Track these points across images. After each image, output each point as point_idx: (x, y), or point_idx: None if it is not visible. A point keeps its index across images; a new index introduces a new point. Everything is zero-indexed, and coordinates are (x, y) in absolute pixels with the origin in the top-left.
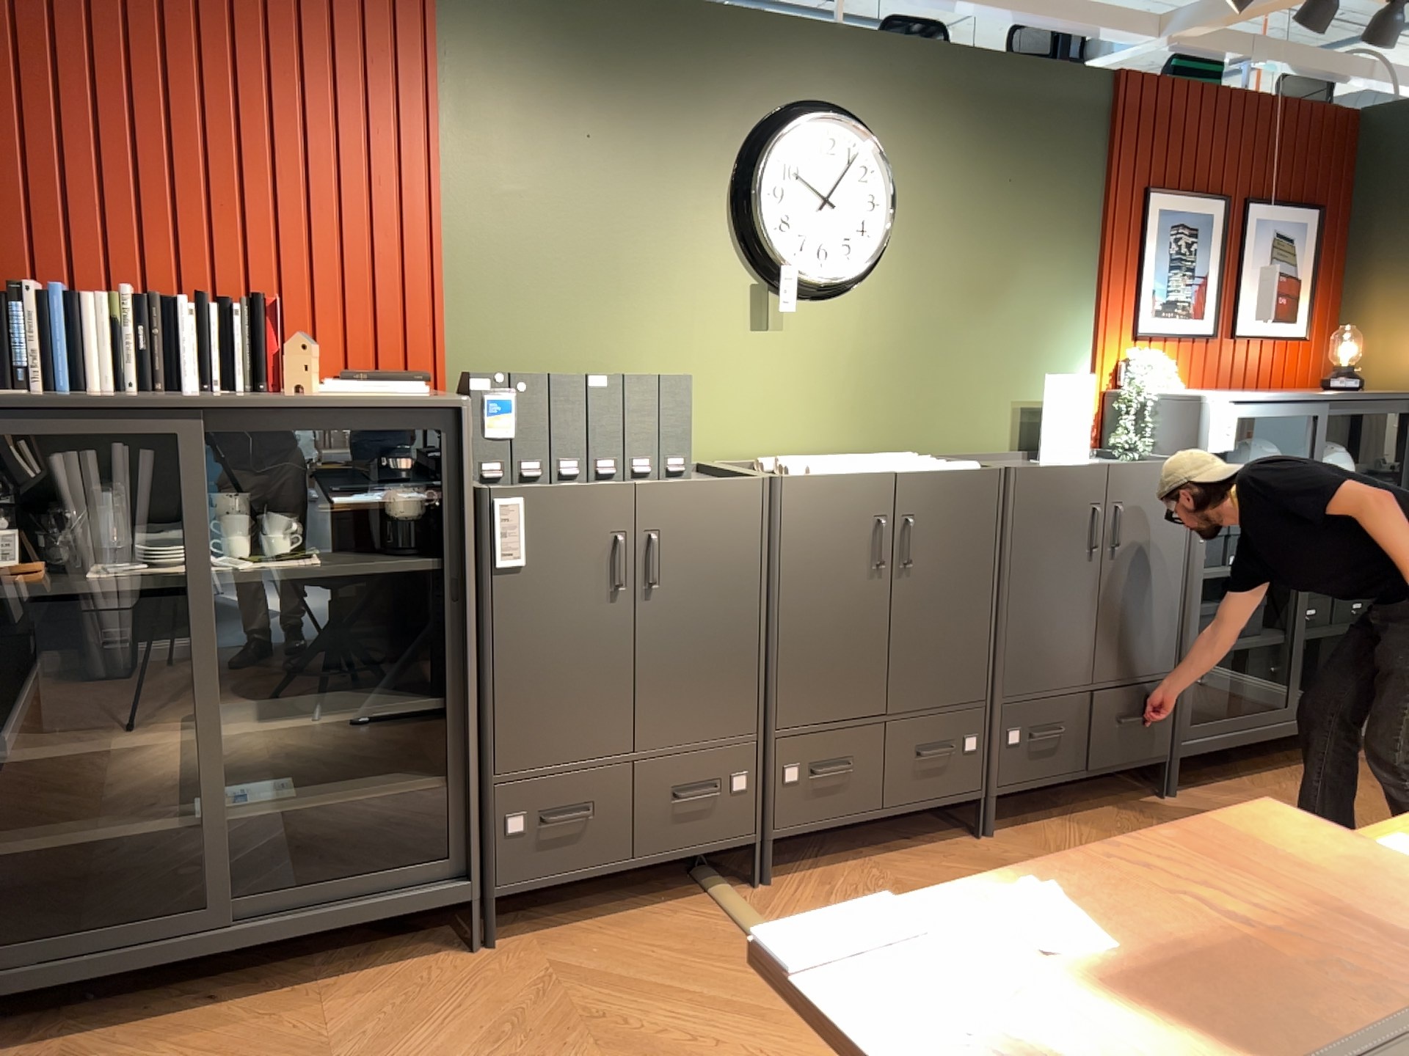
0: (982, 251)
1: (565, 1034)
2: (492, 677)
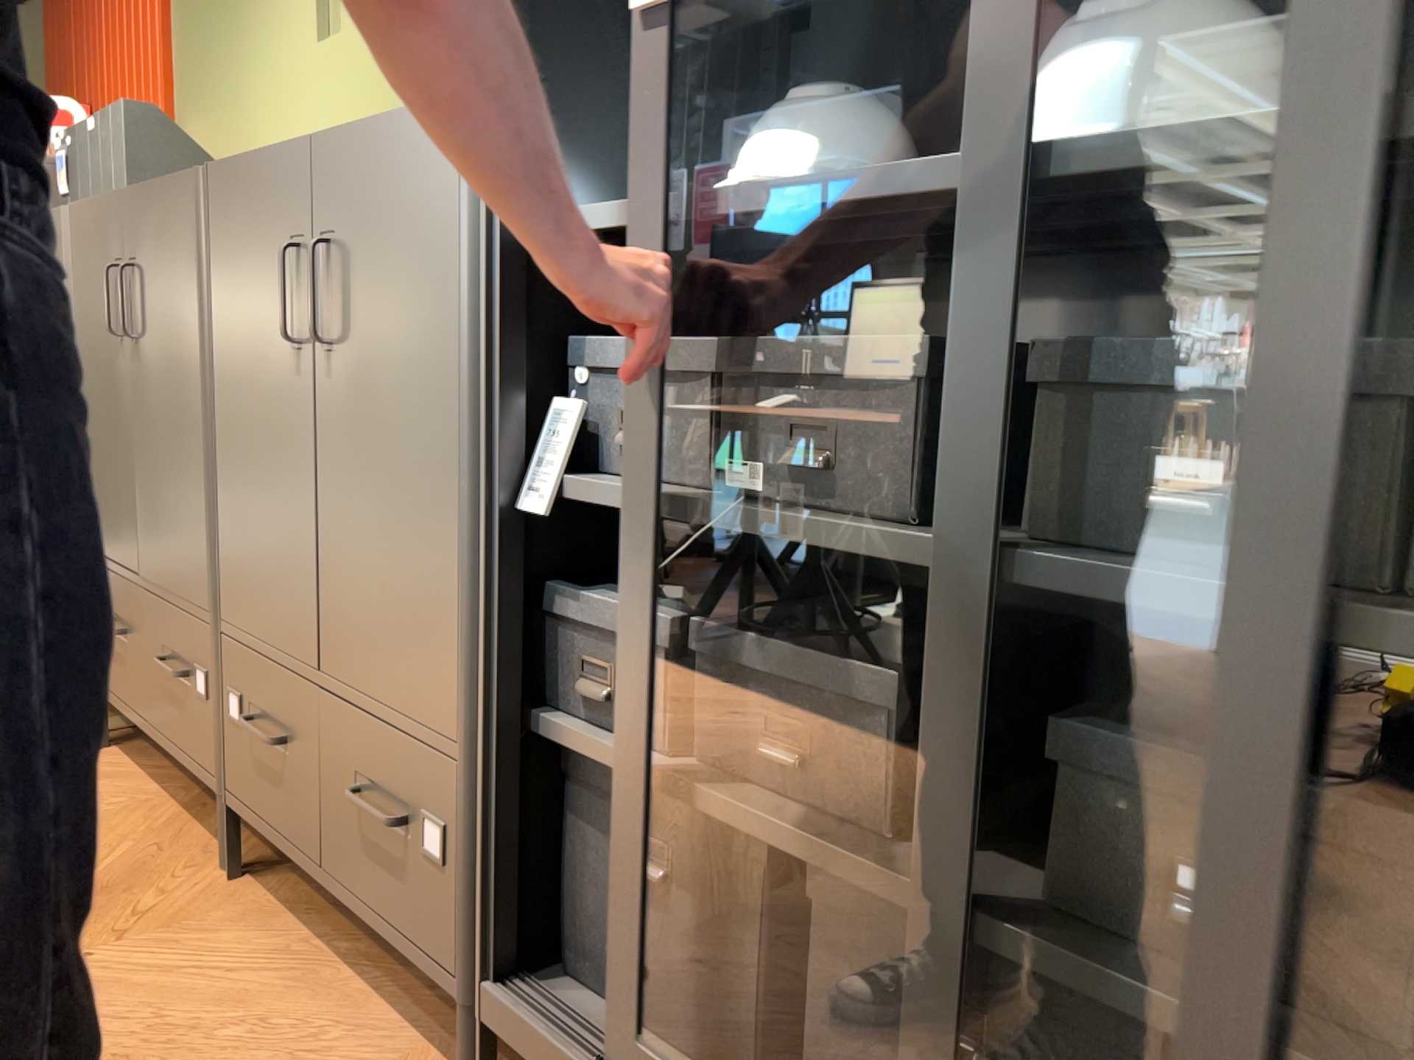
0: None
1: None
2: None
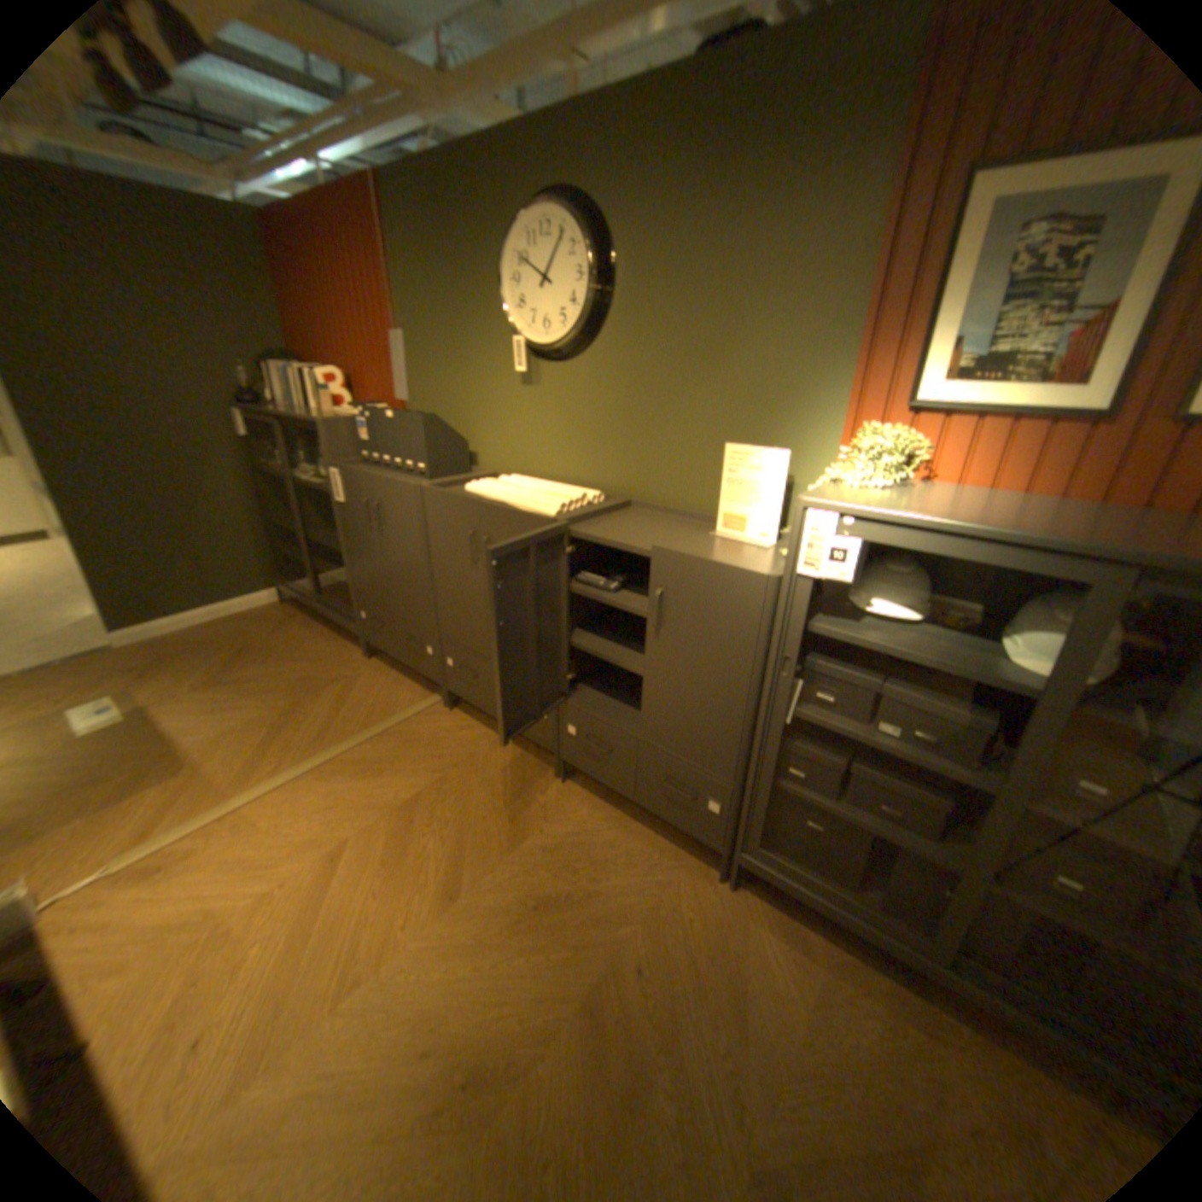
0: (700, 304)
1: (305, 693)
2: (346, 549)
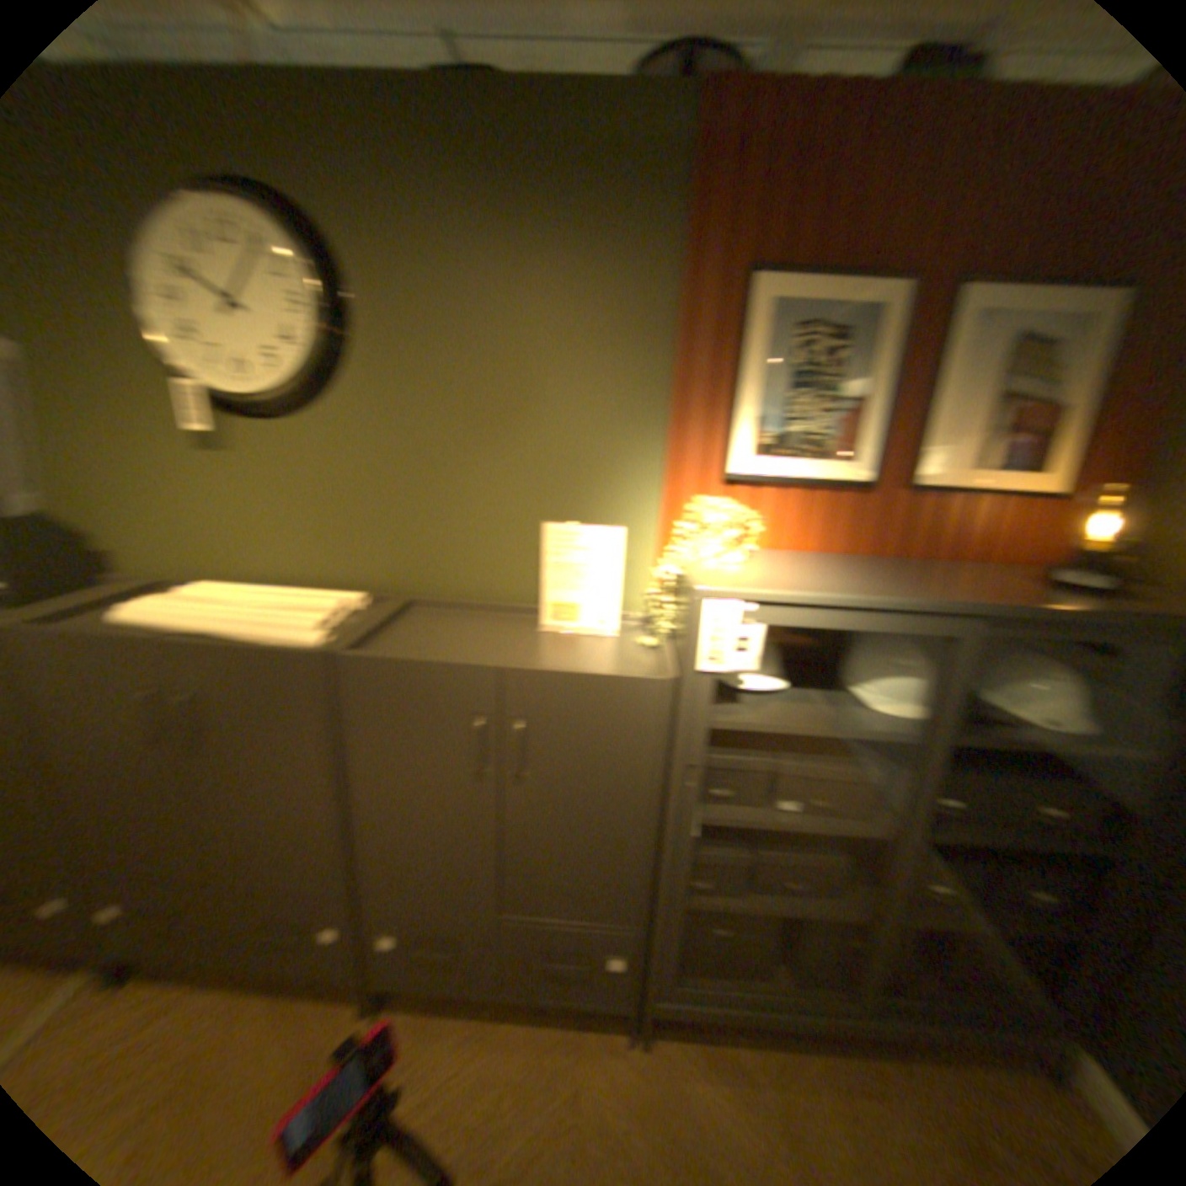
0: (477, 360)
1: None
2: None
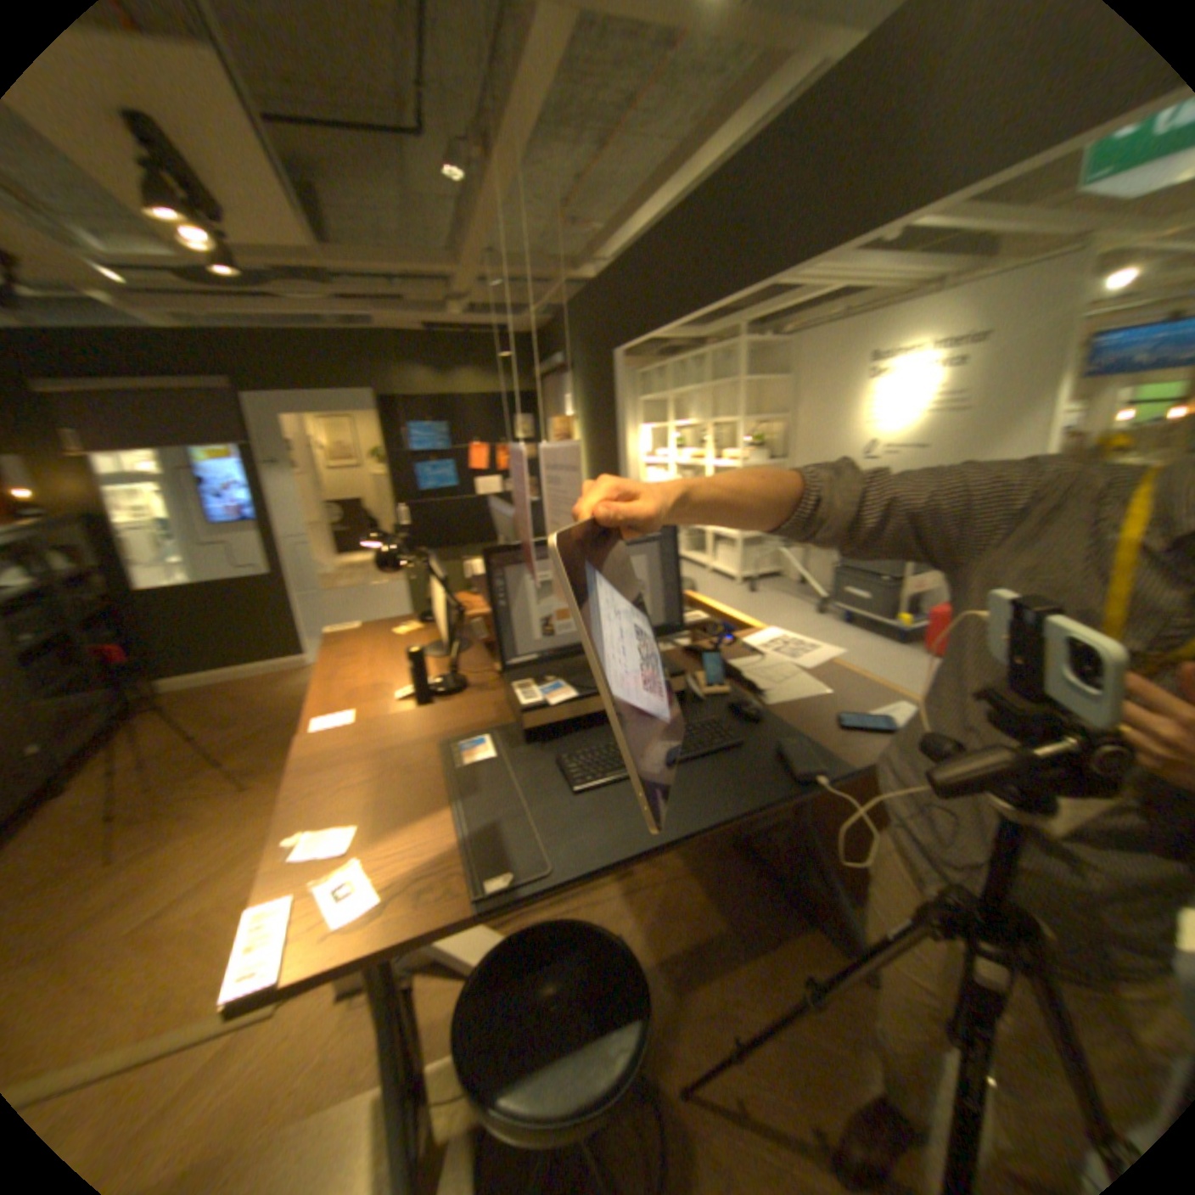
0: None
1: None
2: None
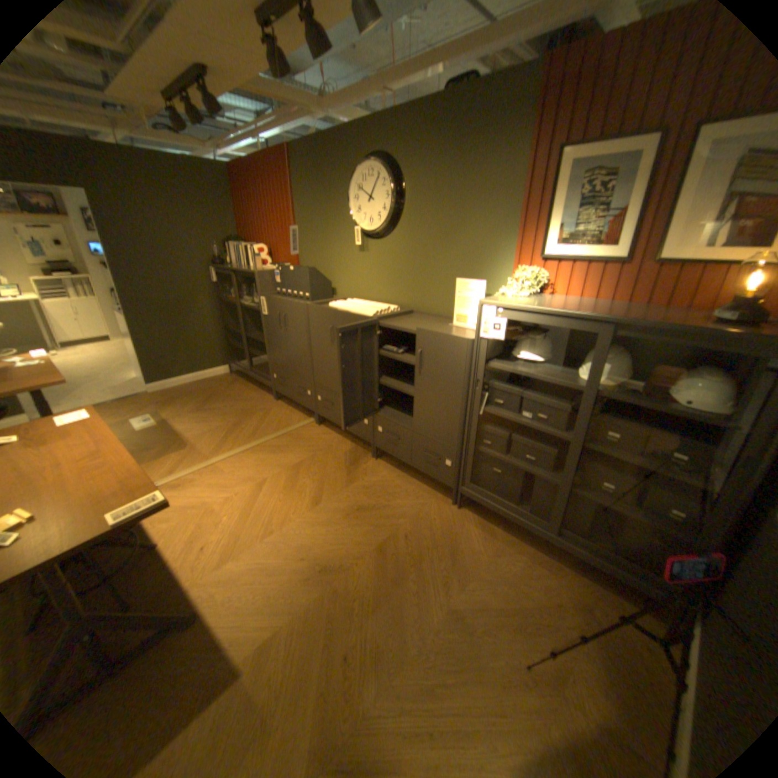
0: (446, 210)
1: (245, 415)
2: (268, 340)
